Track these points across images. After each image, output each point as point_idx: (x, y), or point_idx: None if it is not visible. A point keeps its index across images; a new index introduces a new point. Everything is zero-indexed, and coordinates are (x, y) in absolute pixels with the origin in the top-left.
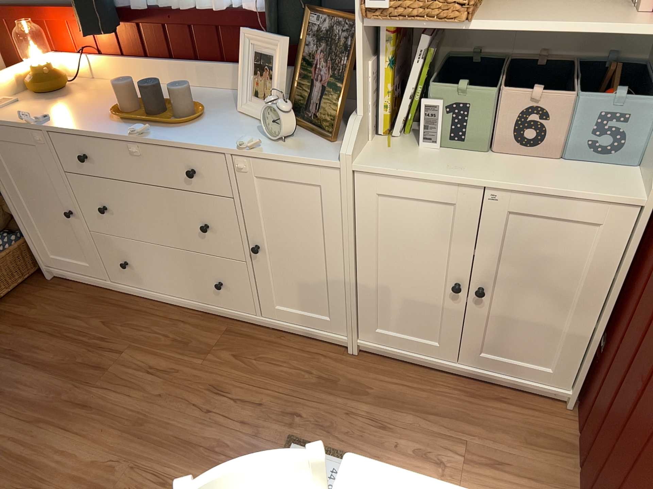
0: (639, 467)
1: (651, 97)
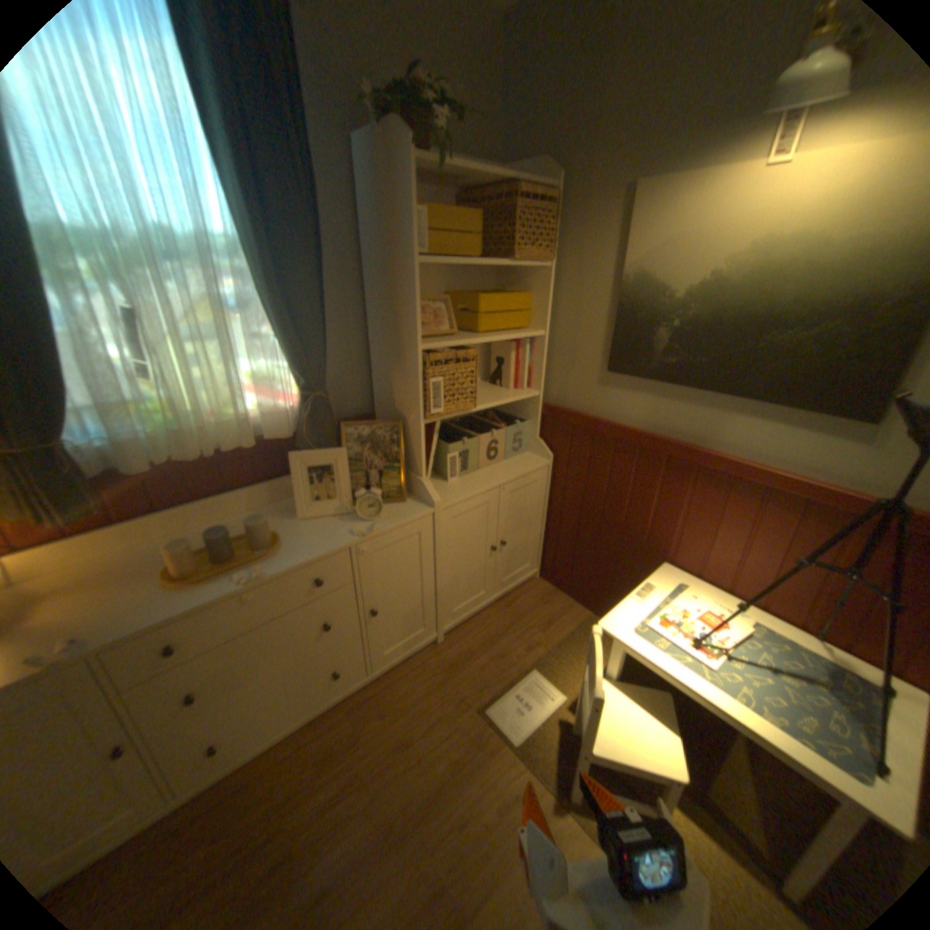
0: (626, 555)
1: (523, 420)
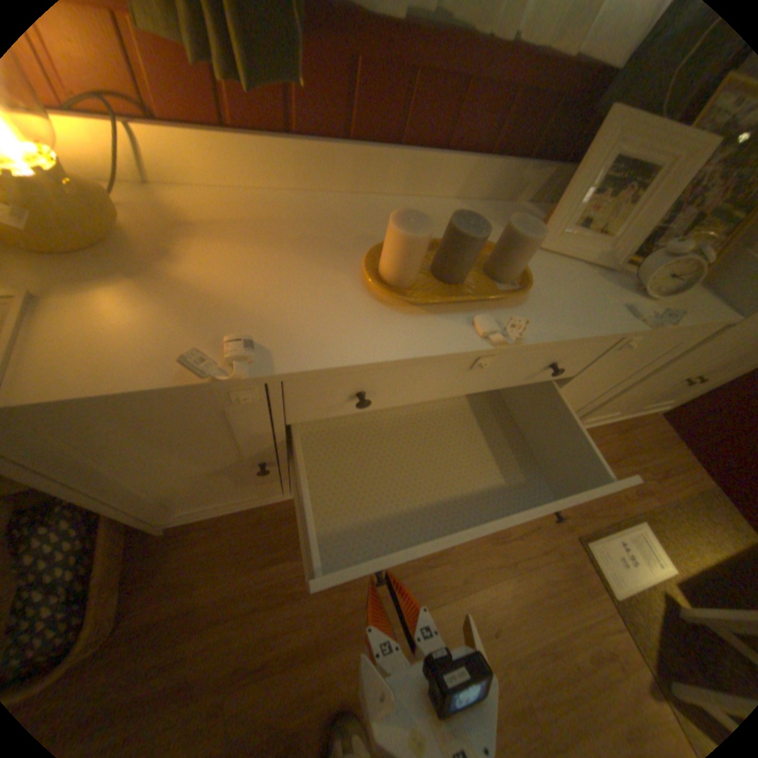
0: None
1: None
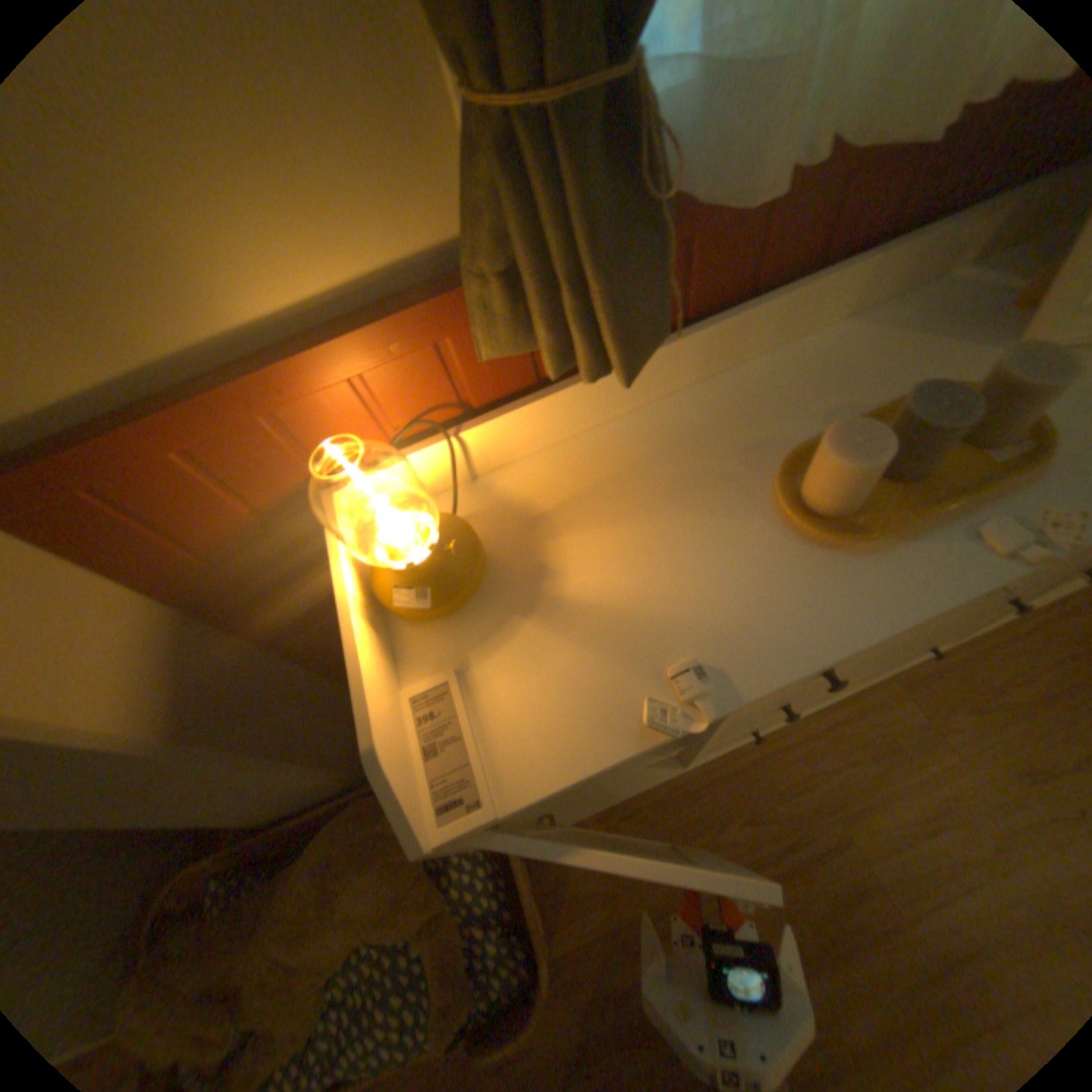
0: None
1: None
